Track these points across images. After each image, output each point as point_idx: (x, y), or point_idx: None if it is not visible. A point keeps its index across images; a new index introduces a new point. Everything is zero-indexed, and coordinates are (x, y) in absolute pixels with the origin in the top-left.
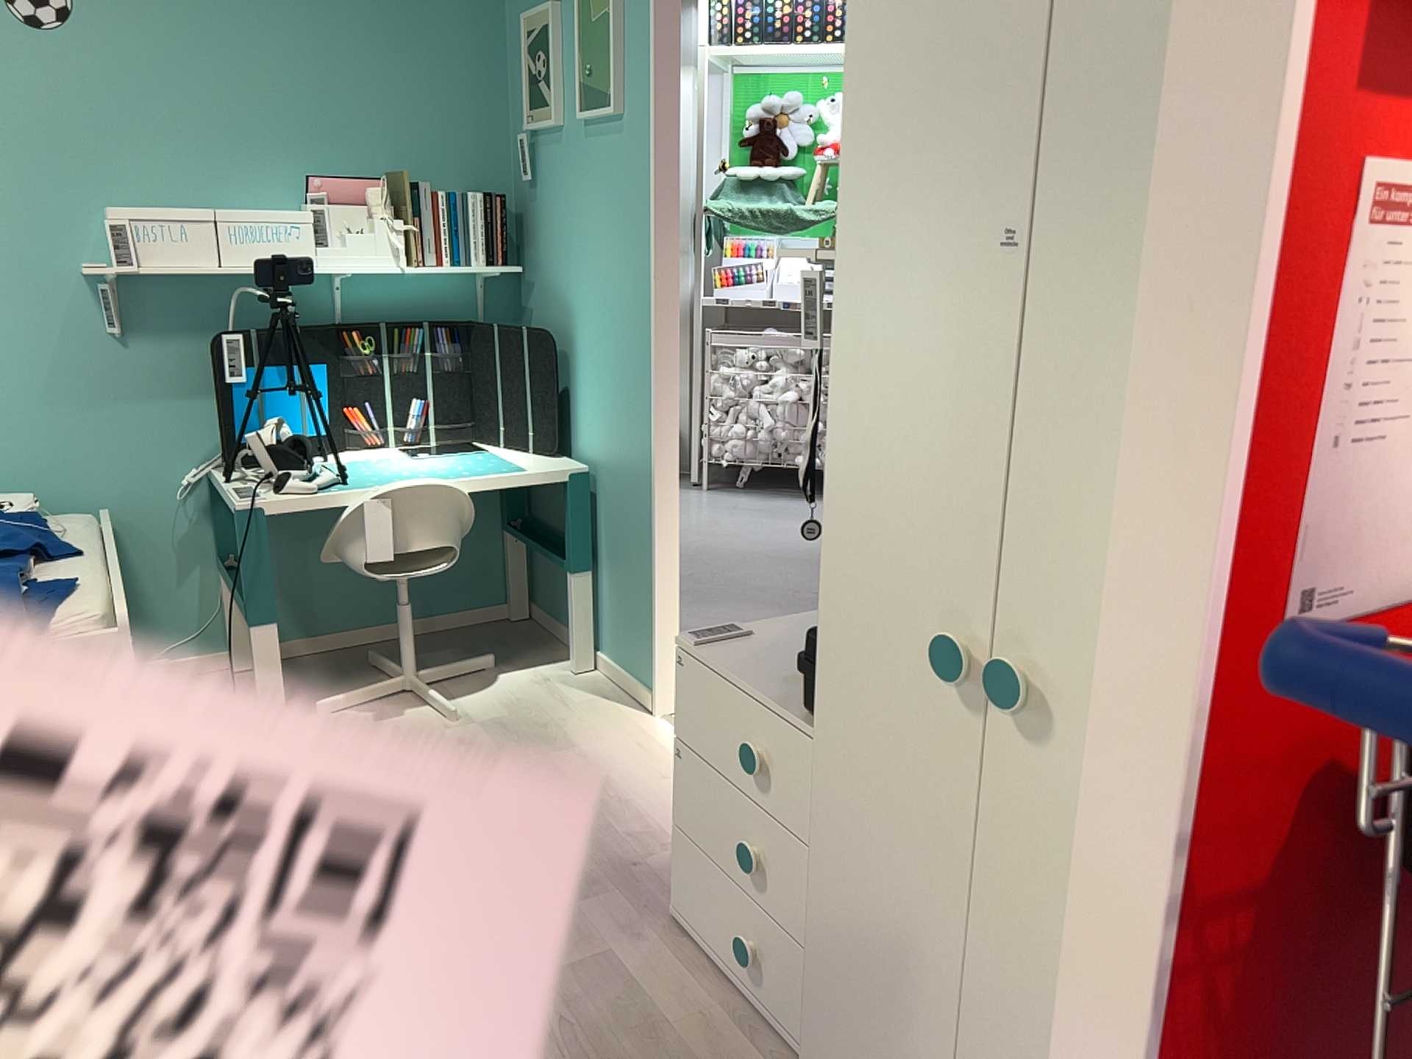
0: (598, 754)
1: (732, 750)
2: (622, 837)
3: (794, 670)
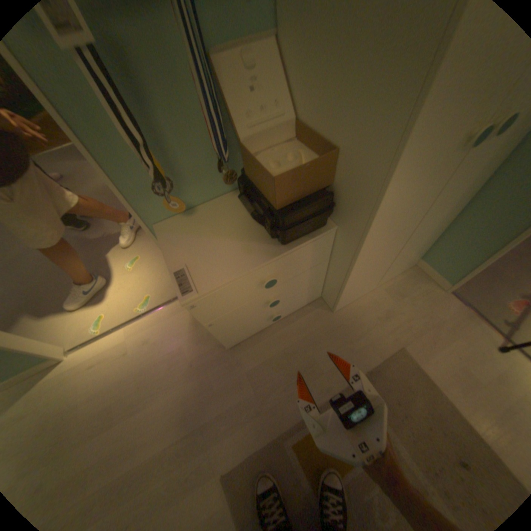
0: (88, 390)
1: (248, 293)
2: (168, 373)
3: (236, 249)
